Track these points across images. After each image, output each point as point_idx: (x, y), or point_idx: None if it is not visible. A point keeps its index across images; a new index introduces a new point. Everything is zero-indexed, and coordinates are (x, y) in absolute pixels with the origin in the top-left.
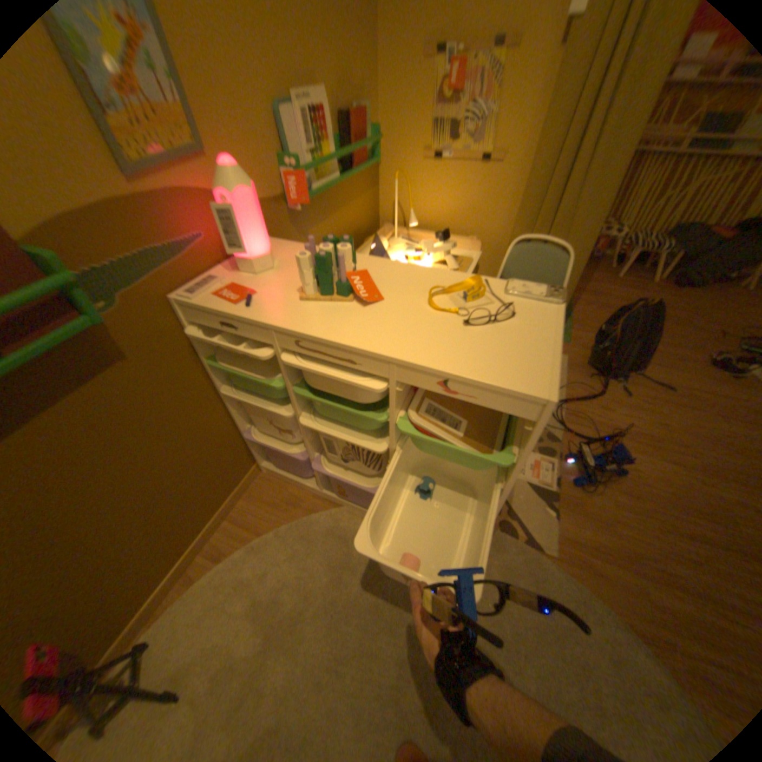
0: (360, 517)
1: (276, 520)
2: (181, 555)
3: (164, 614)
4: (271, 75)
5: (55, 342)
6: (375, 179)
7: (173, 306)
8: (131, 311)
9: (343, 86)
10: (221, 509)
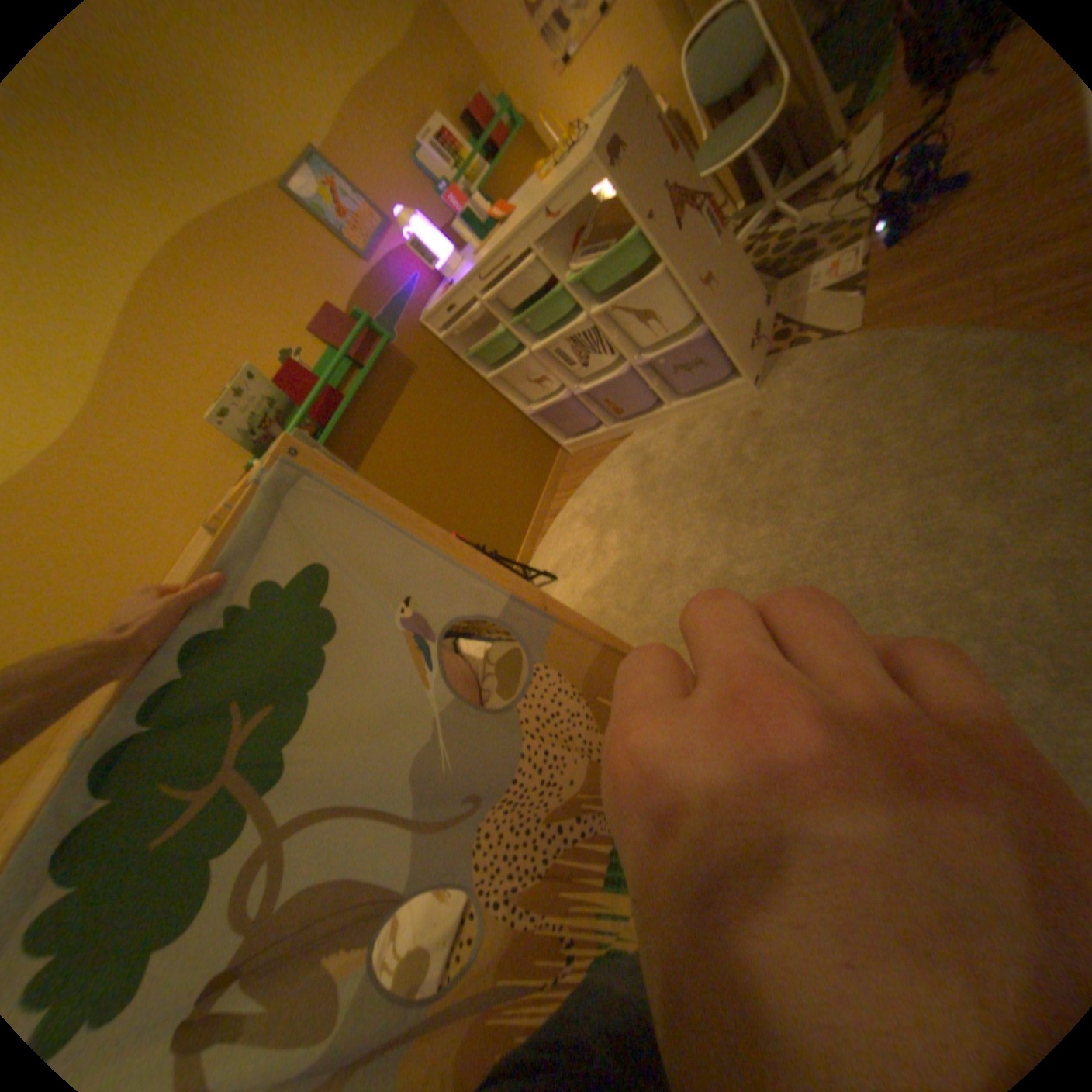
0: (652, 426)
1: (590, 472)
2: (531, 518)
3: (536, 553)
4: (398, 139)
5: (377, 352)
6: (535, 140)
7: (425, 326)
8: (405, 336)
9: (451, 94)
10: (547, 485)
